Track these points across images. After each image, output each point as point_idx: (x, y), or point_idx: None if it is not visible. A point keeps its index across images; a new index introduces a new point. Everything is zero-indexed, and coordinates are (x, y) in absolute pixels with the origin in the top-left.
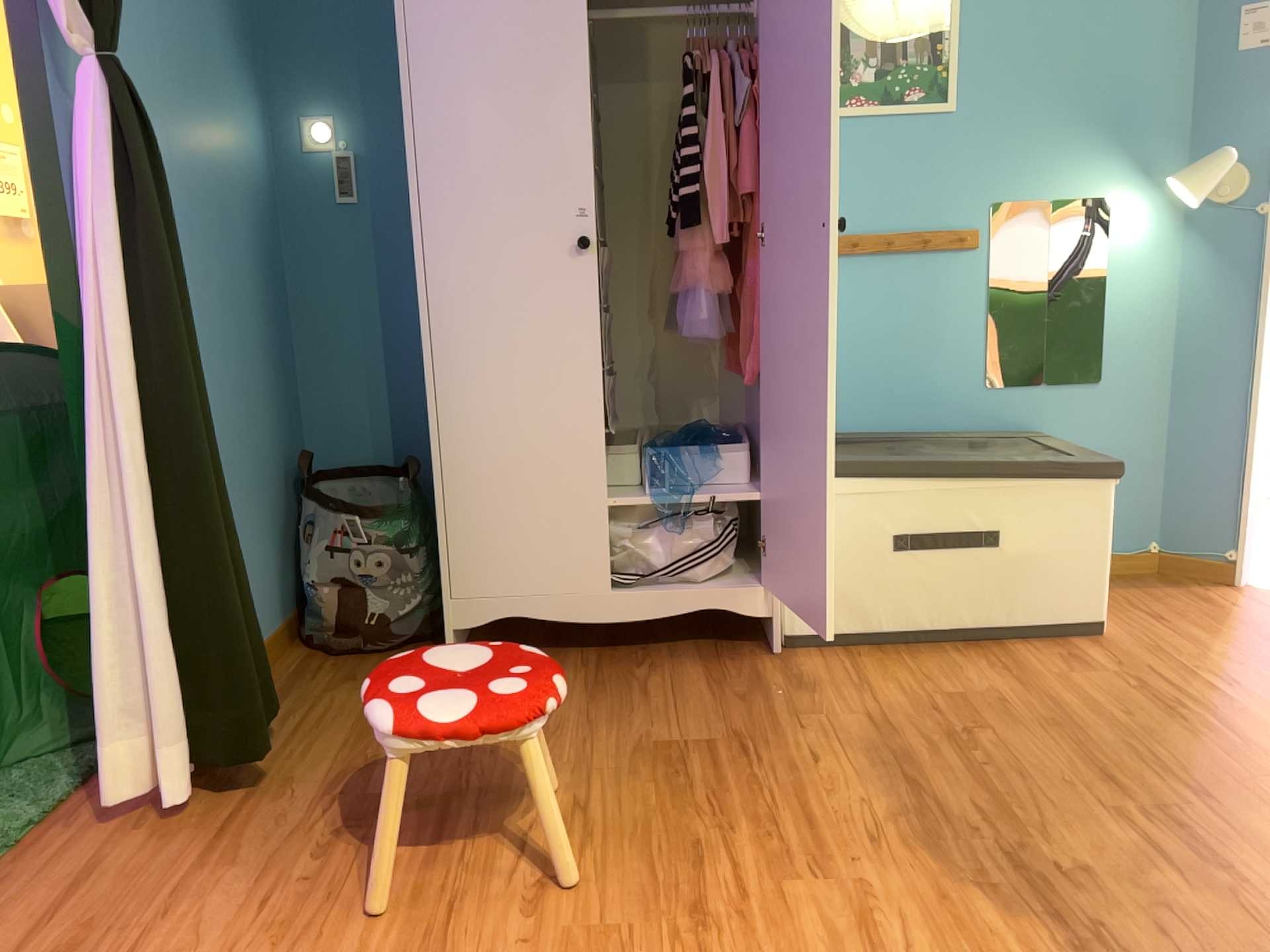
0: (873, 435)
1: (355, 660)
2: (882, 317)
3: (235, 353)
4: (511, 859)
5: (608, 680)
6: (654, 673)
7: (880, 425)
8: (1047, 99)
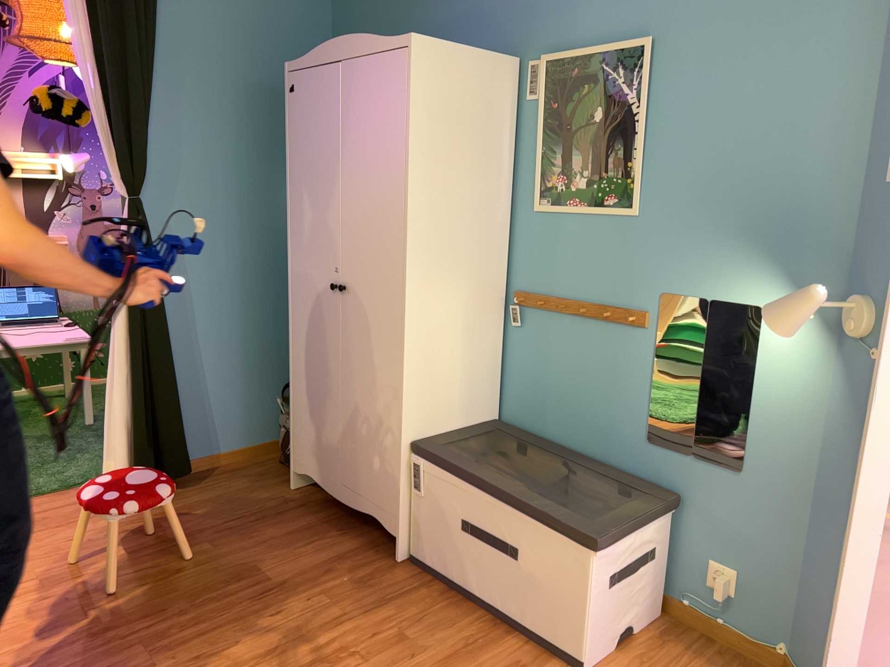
0: (551, 448)
1: (276, 468)
2: (579, 363)
3: (260, 307)
4: (129, 574)
5: (315, 530)
6: (336, 538)
7: (573, 442)
8: (712, 211)
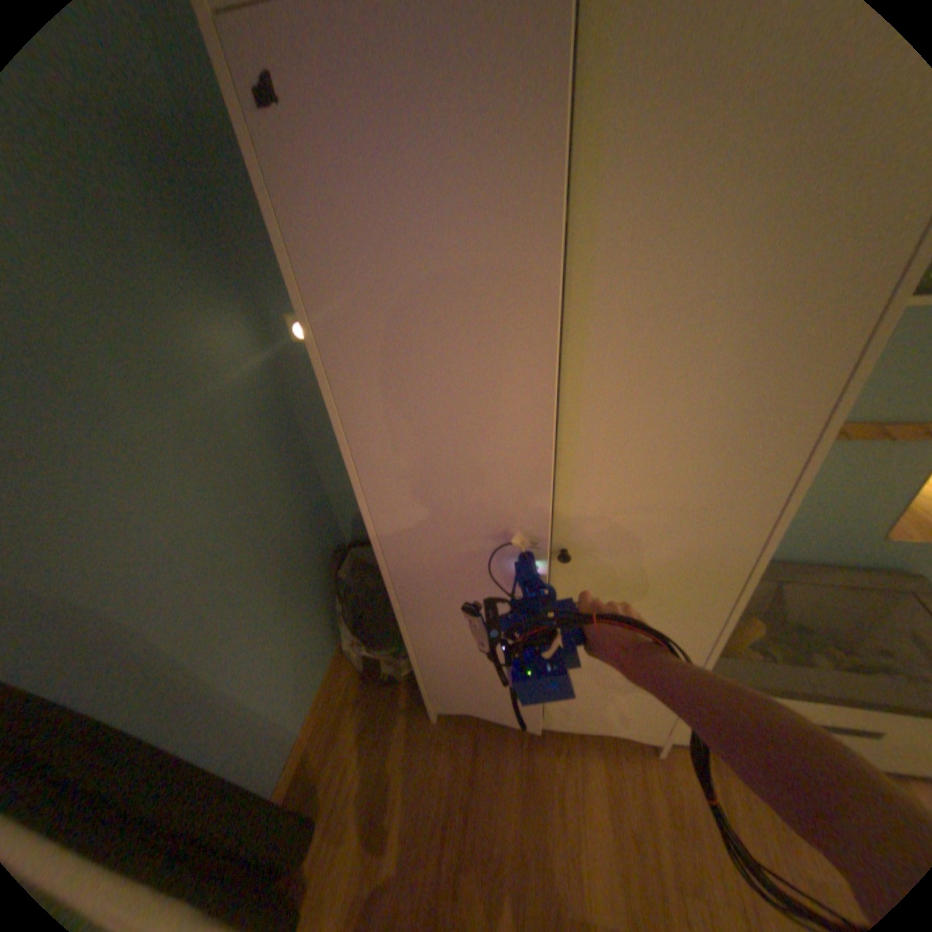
0: None
1: (378, 696)
2: None
3: (257, 552)
4: None
5: (540, 775)
6: (574, 769)
7: None
8: None
